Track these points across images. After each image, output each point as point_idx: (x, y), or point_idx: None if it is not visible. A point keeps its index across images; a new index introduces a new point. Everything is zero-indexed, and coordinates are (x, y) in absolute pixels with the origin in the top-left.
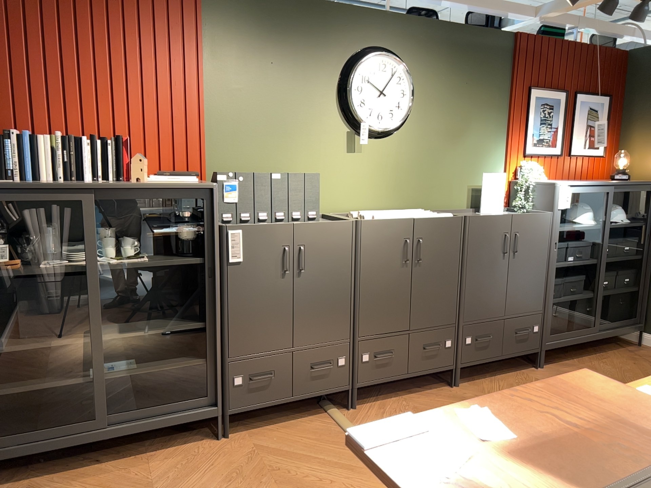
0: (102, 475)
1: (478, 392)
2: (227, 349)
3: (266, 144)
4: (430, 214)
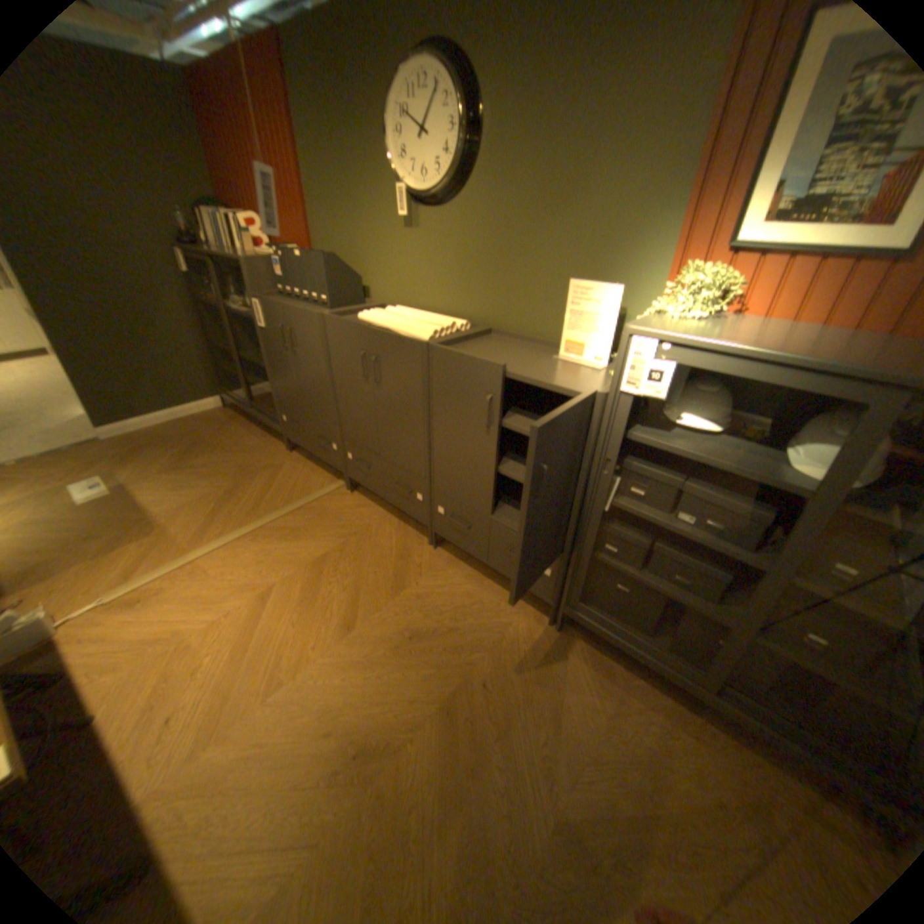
0: (245, 431)
1: (429, 566)
2: (276, 392)
3: (341, 218)
4: (407, 329)
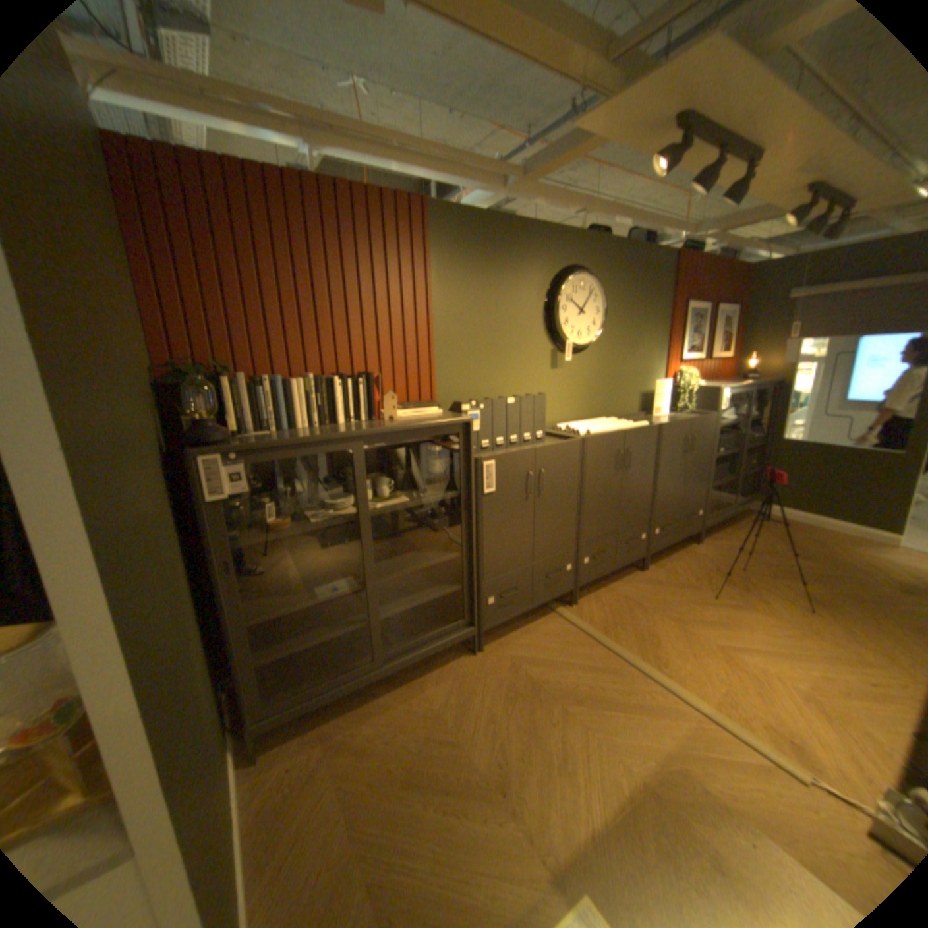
0: (388, 714)
1: (667, 575)
2: (483, 574)
3: (485, 368)
4: (631, 425)
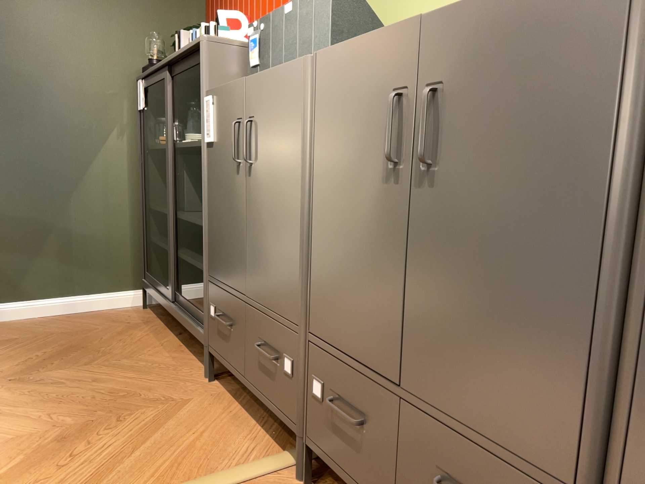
0: (152, 340)
1: None
2: (207, 262)
3: None
4: None
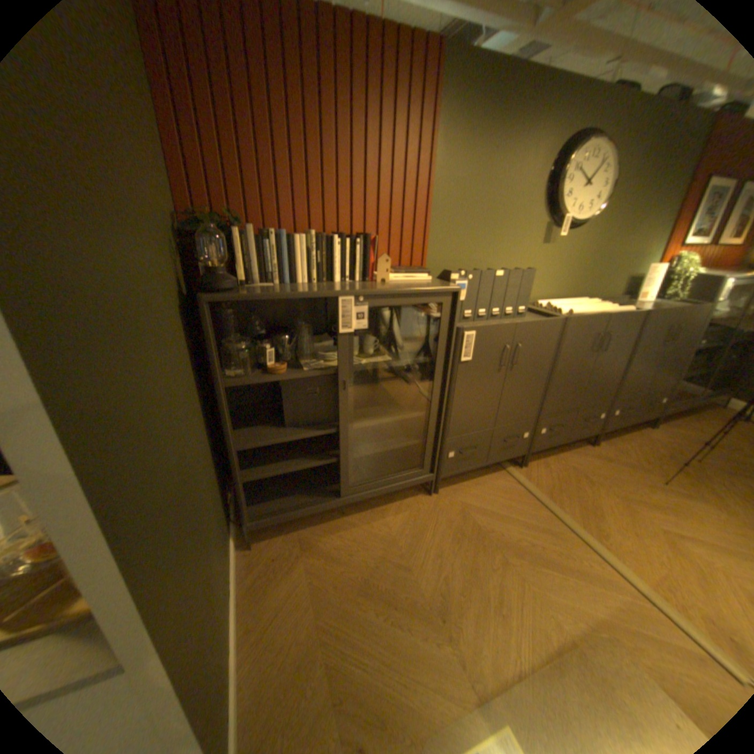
0: (354, 531)
1: (617, 453)
2: (448, 431)
3: (477, 237)
4: (617, 308)
